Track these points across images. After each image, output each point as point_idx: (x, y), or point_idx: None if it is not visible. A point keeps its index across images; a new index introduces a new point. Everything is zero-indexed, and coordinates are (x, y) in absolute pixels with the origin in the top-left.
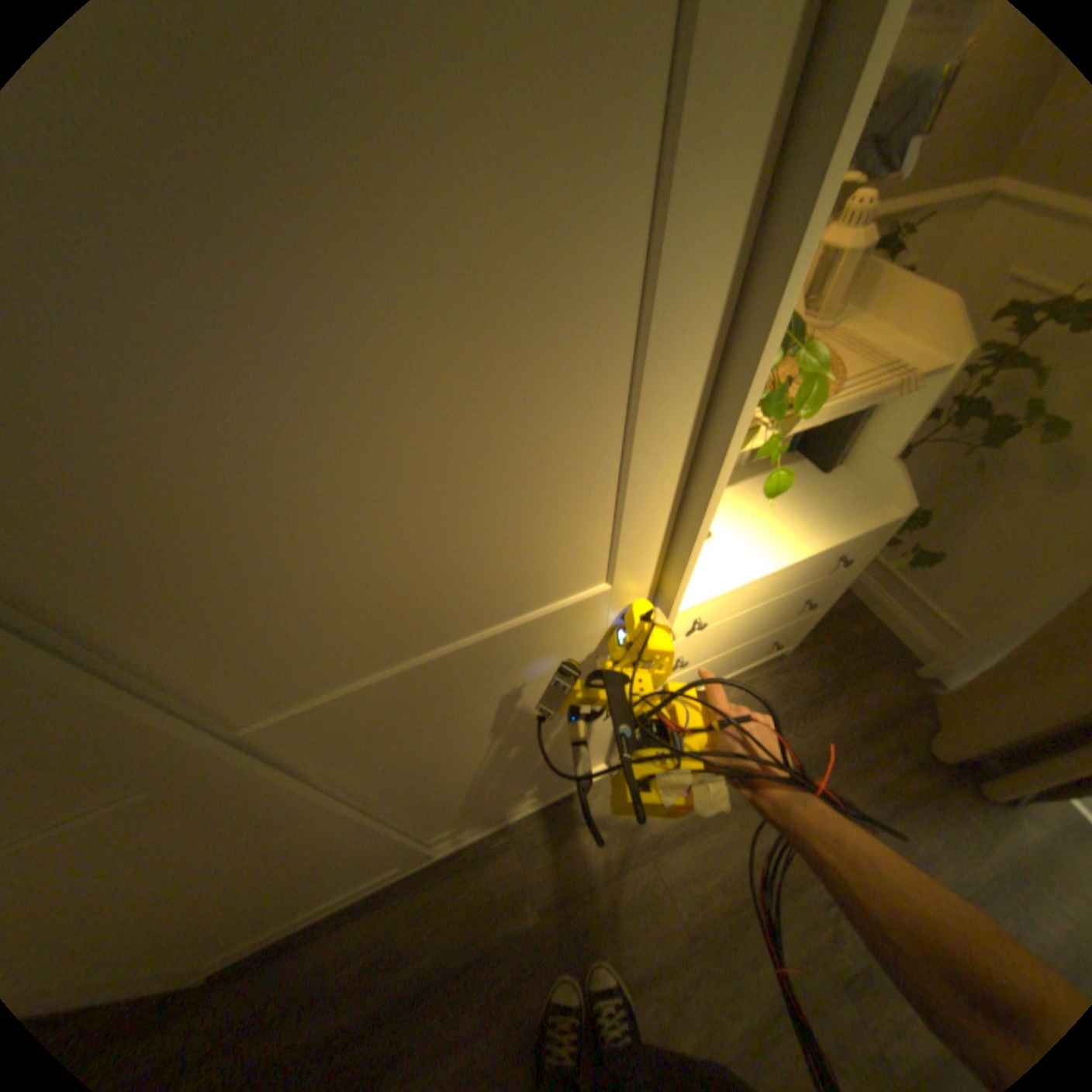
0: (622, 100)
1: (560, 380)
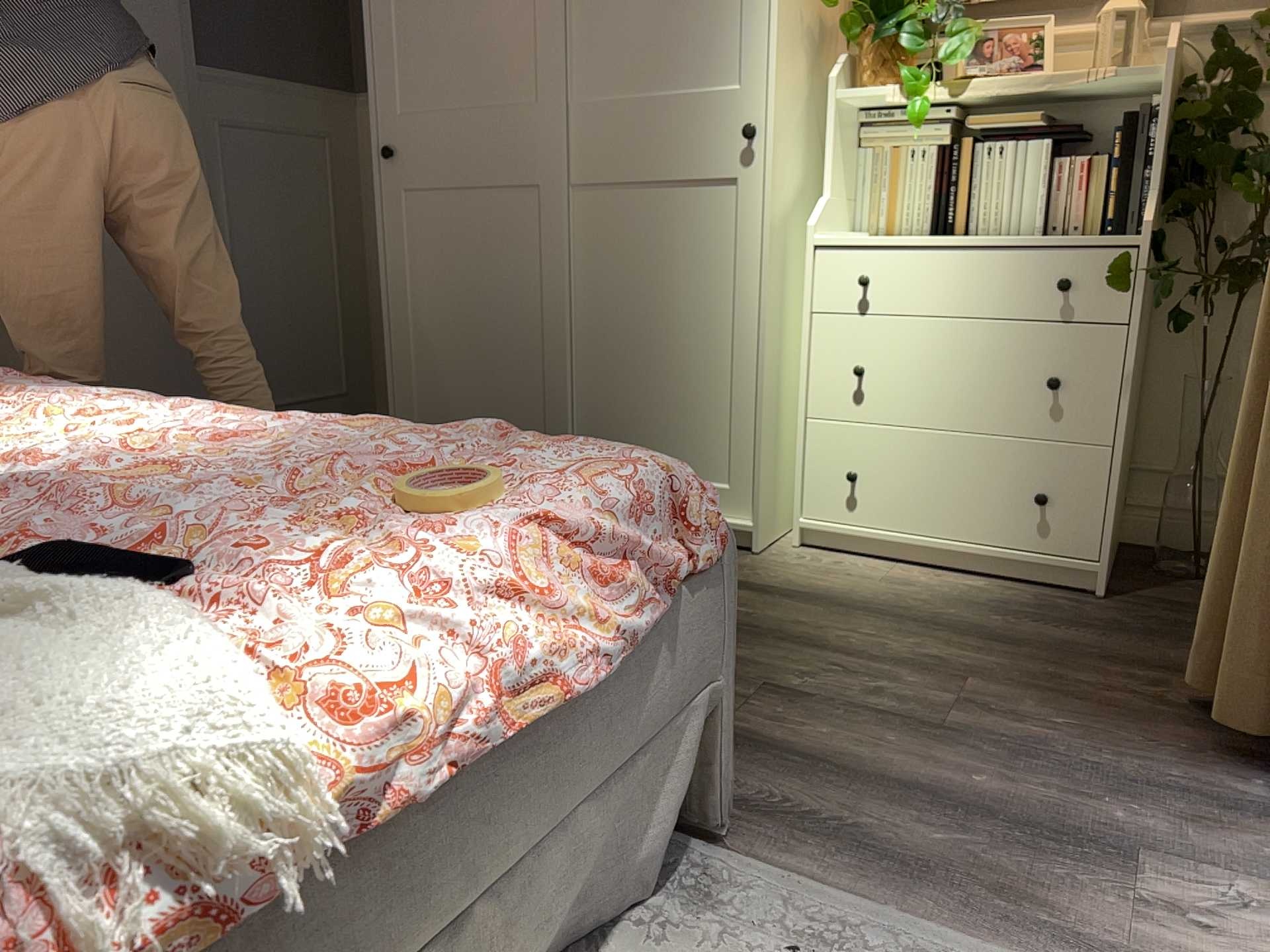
0: None
1: None
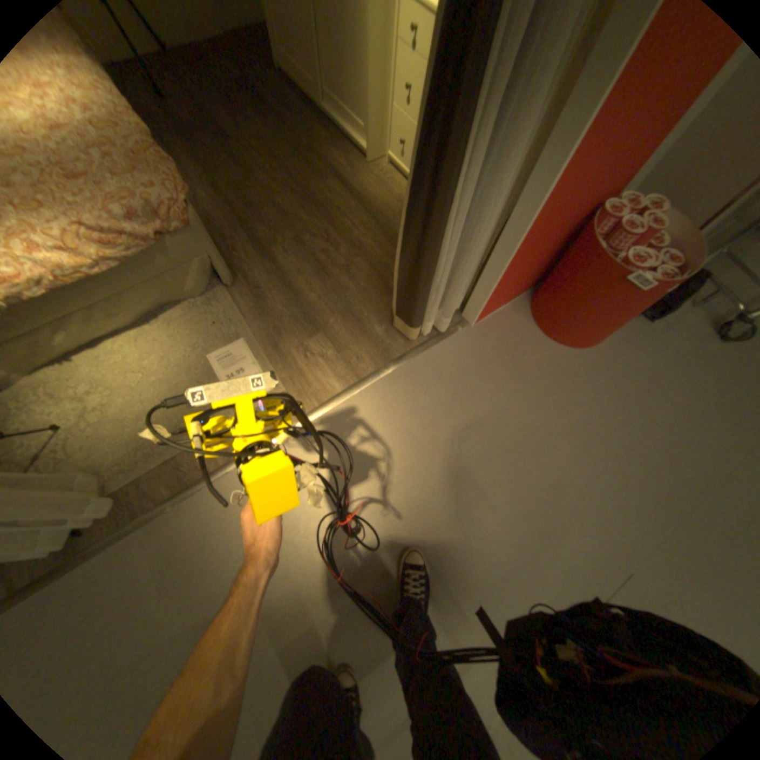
0: None
1: None
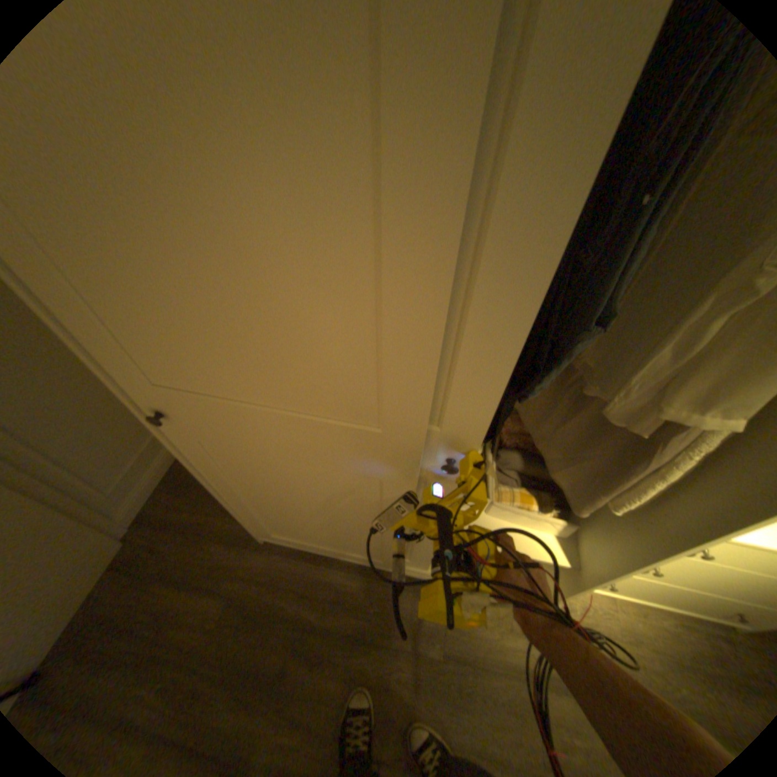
0: None
1: None
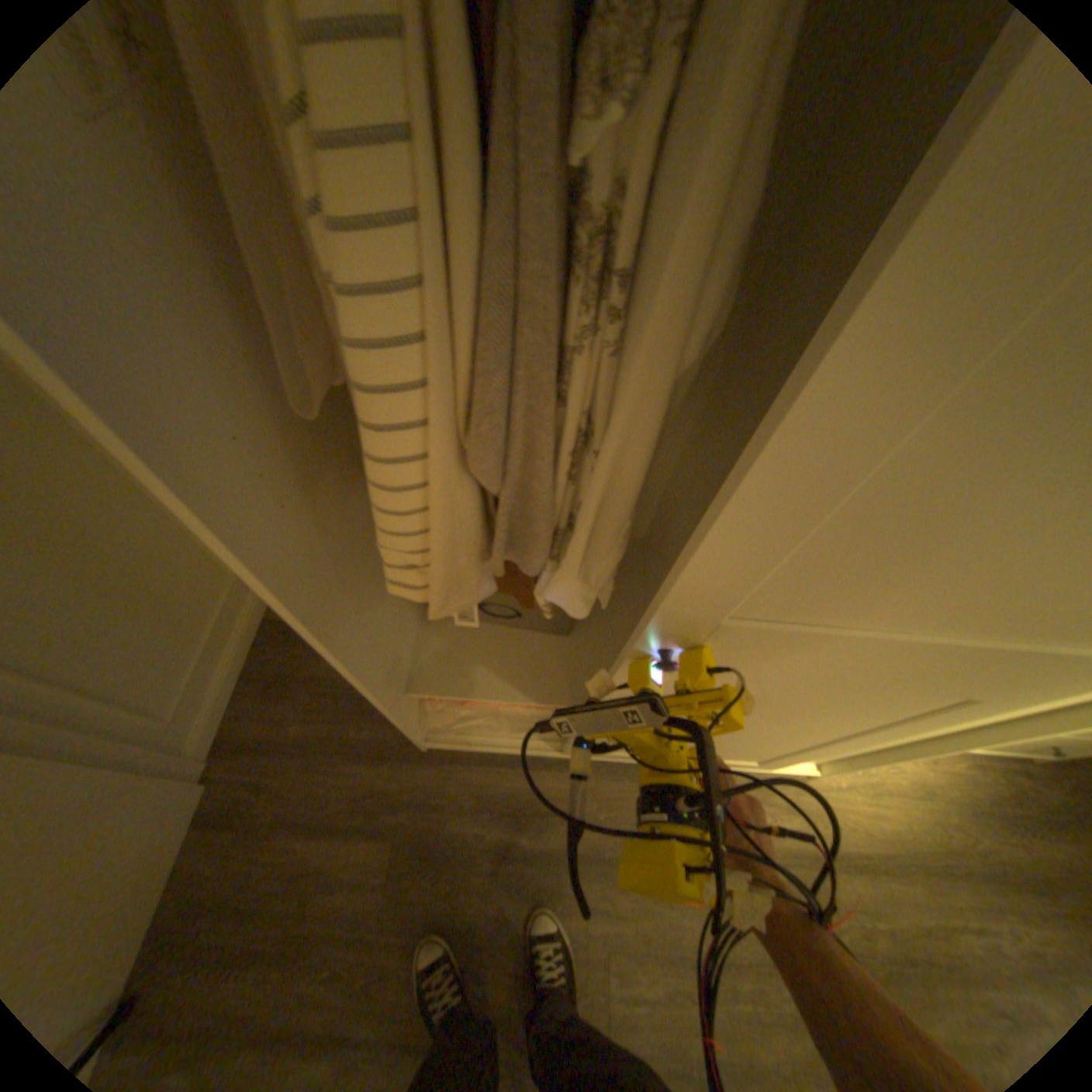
0: None
1: None
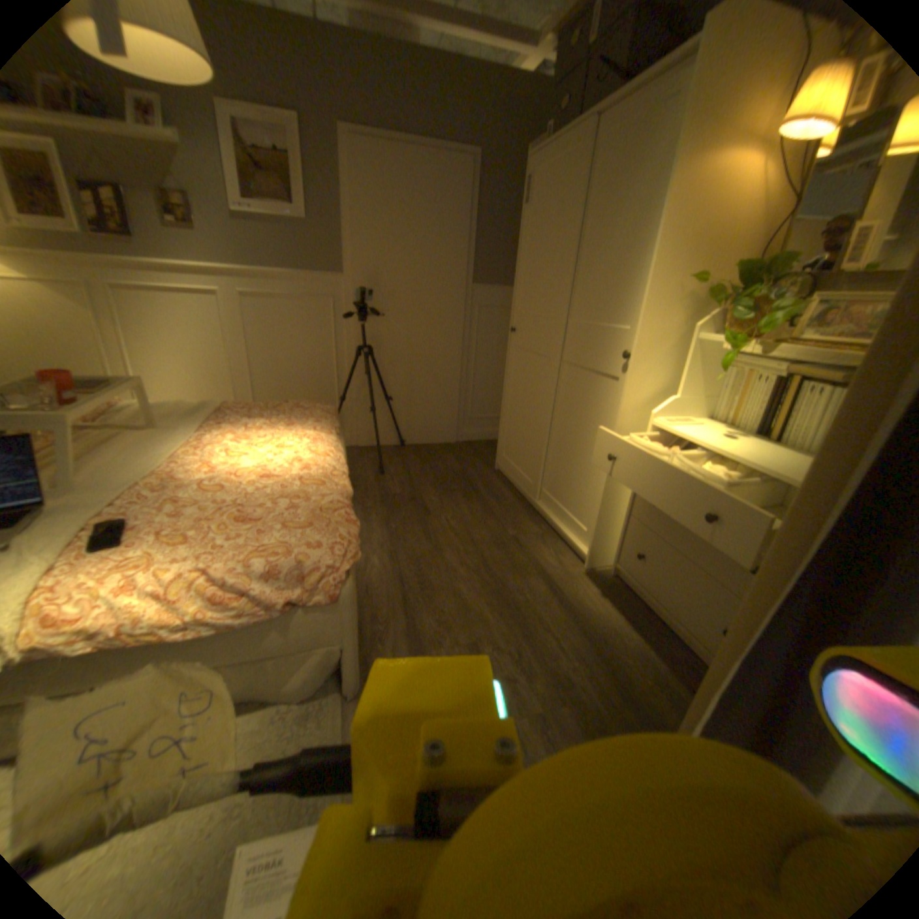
0: (655, 191)
1: (638, 240)
